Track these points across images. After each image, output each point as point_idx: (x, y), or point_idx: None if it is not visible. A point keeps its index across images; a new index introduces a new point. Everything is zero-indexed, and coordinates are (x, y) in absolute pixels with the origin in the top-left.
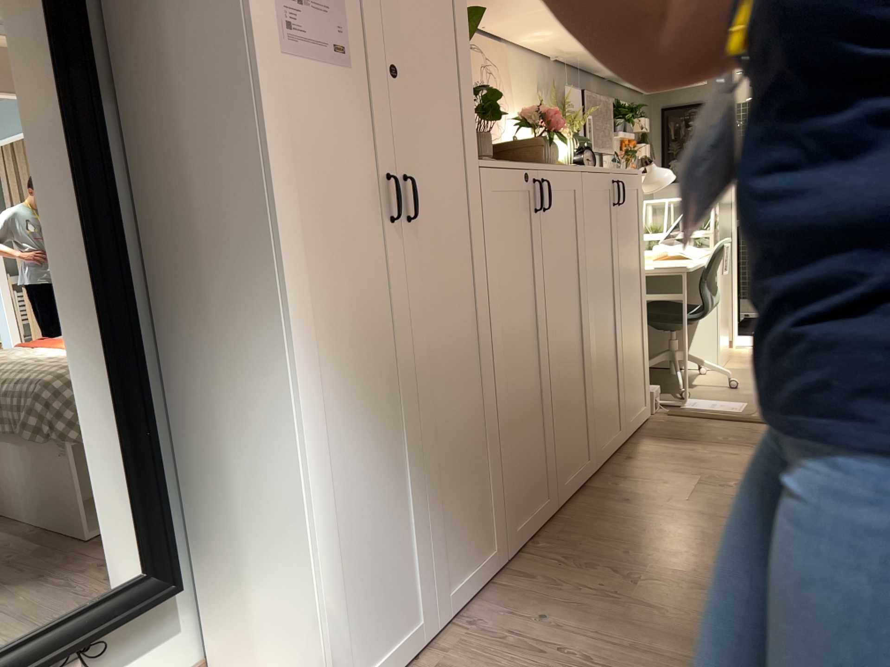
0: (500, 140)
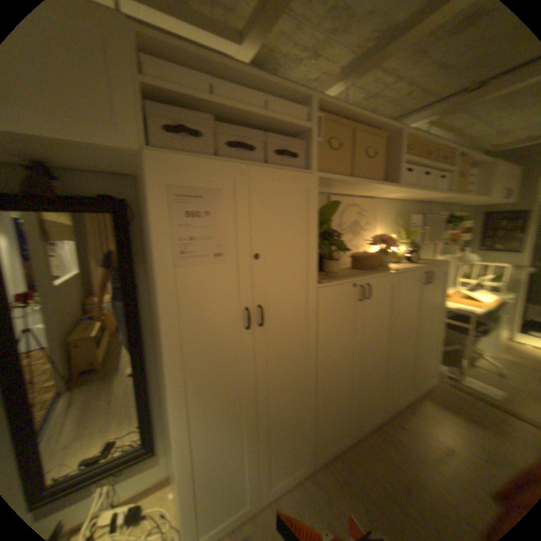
0: (357, 256)
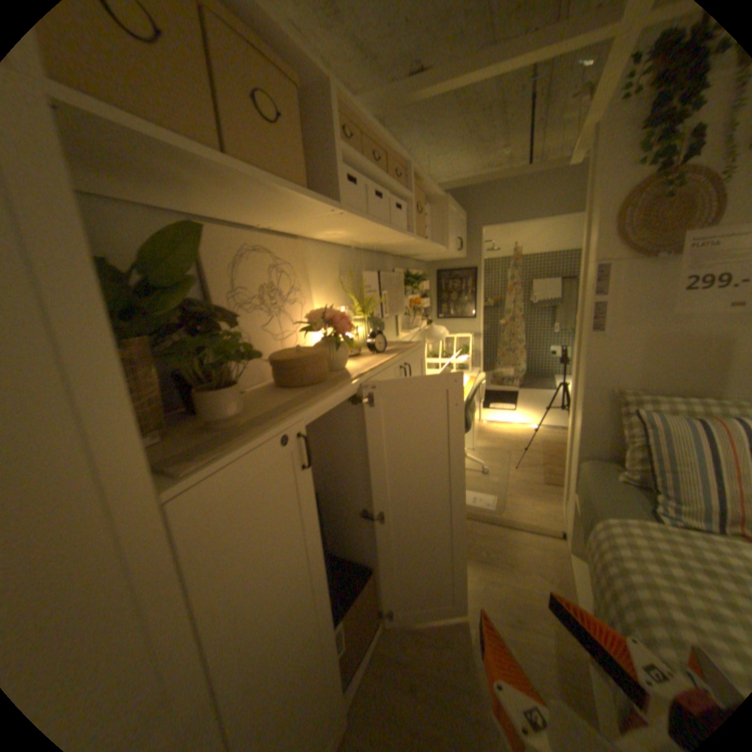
0: (282, 357)
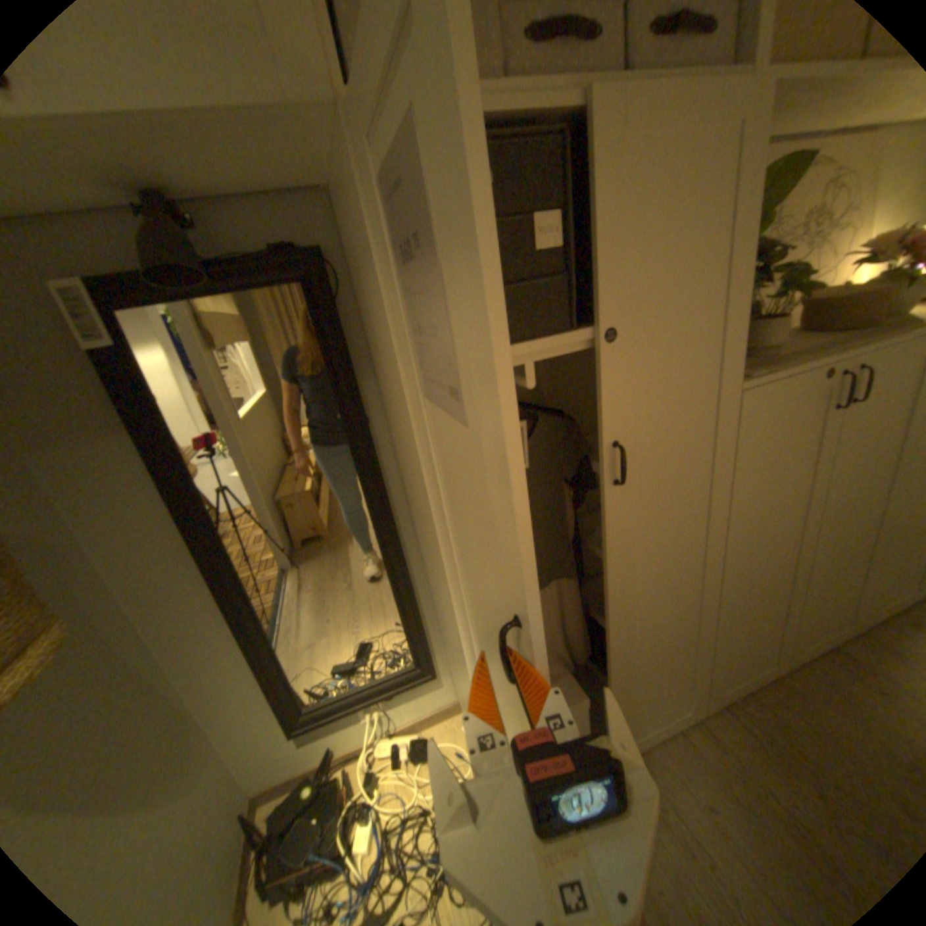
0: (825, 298)
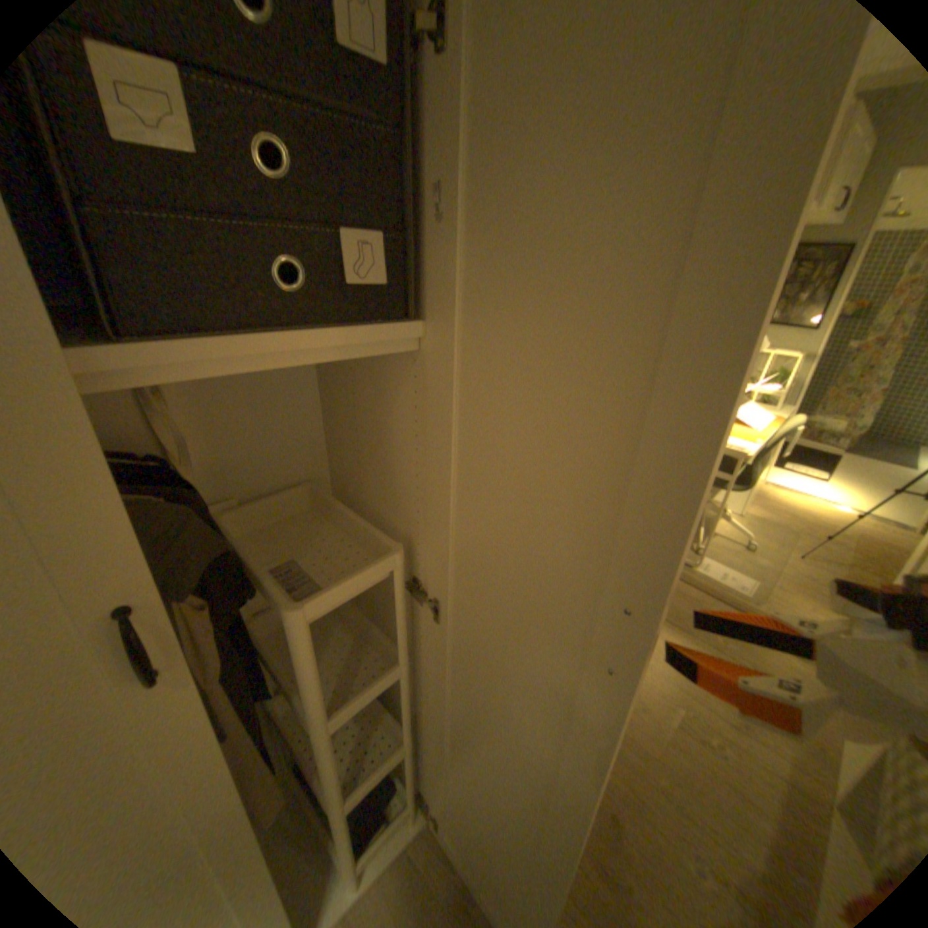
0: None
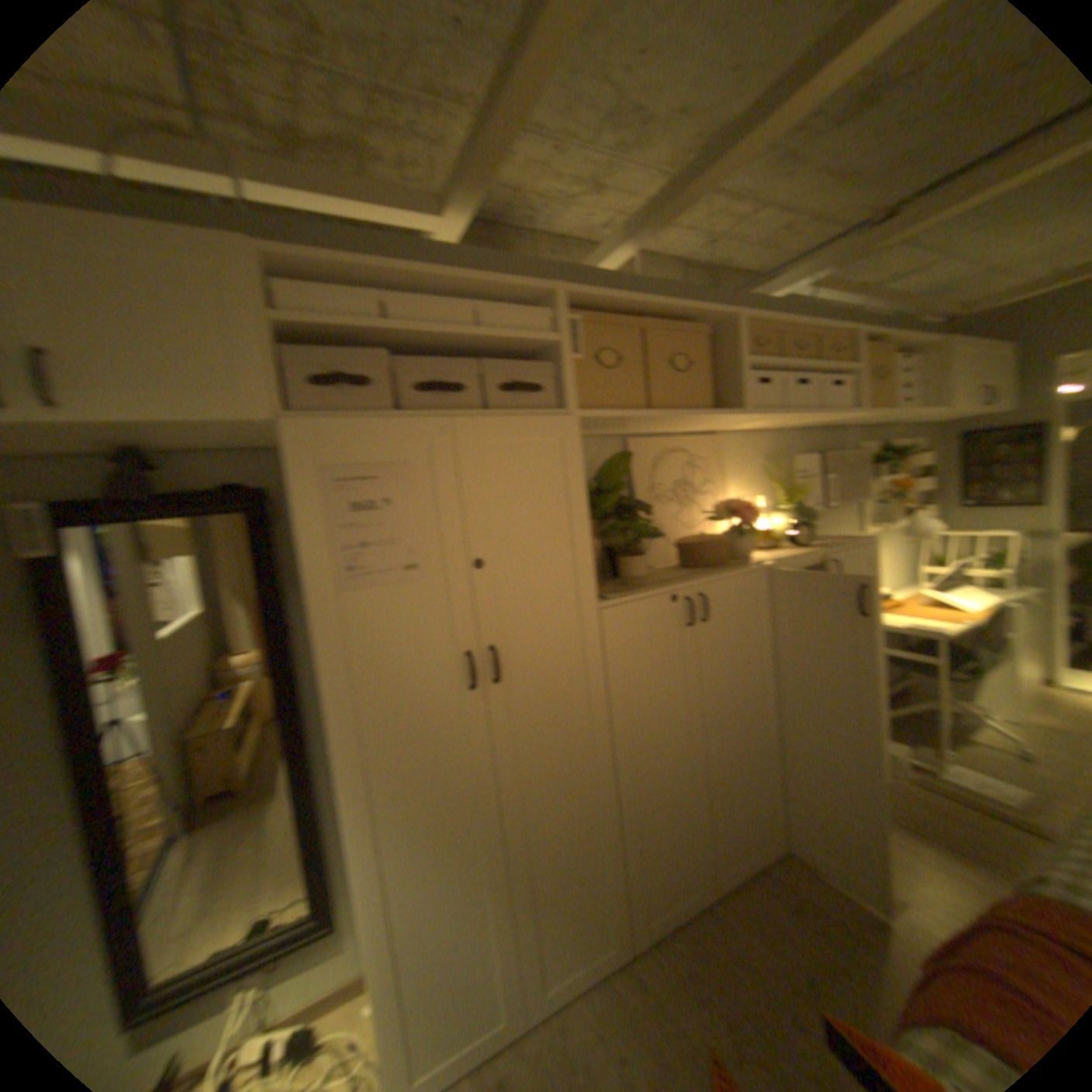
0: (685, 544)
